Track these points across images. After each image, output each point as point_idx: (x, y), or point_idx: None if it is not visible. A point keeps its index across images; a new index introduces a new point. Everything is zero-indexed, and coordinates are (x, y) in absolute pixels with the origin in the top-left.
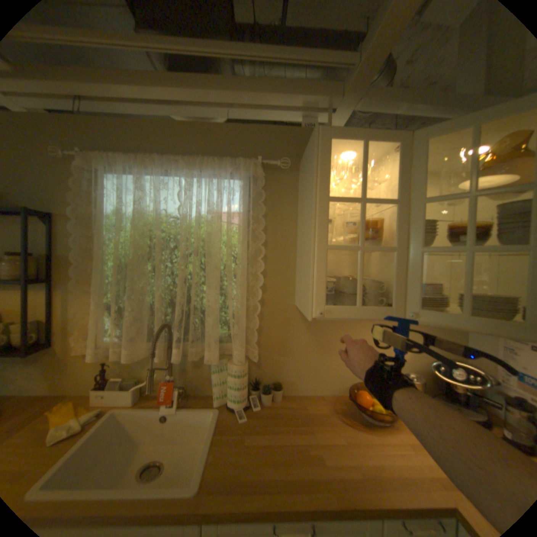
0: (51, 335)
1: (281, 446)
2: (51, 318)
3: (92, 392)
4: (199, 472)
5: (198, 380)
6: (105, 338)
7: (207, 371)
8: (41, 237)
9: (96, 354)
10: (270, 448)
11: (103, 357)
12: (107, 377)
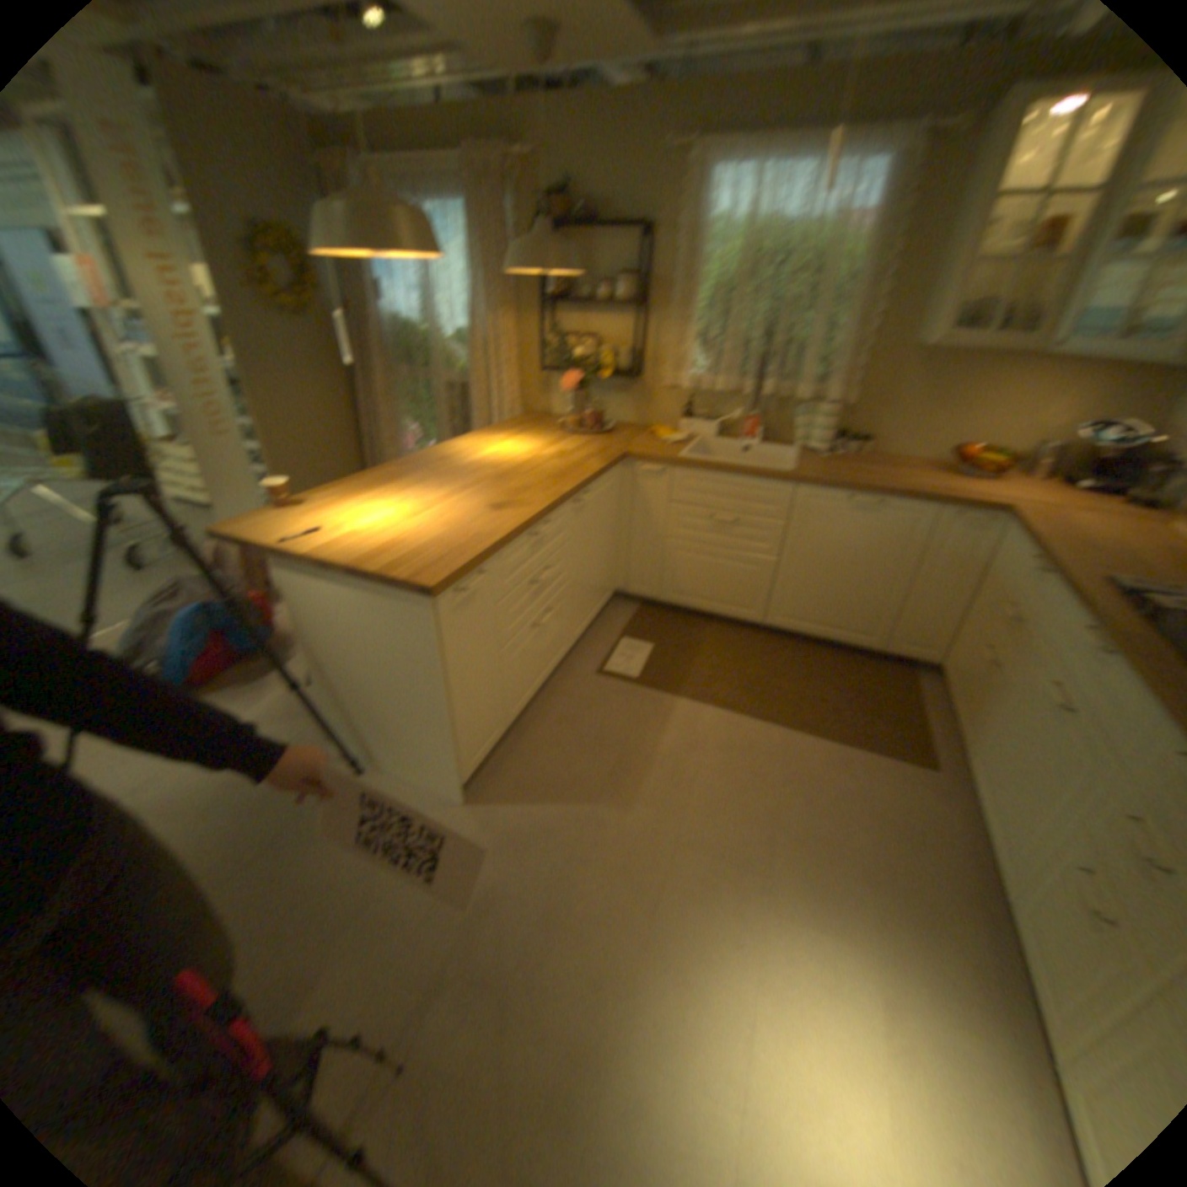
0: (643, 364)
1: (863, 469)
2: (645, 346)
3: (683, 420)
4: (794, 465)
5: (779, 424)
6: (695, 370)
7: (790, 416)
8: (641, 253)
9: (693, 381)
10: (852, 468)
11: (695, 386)
12: (689, 412)
